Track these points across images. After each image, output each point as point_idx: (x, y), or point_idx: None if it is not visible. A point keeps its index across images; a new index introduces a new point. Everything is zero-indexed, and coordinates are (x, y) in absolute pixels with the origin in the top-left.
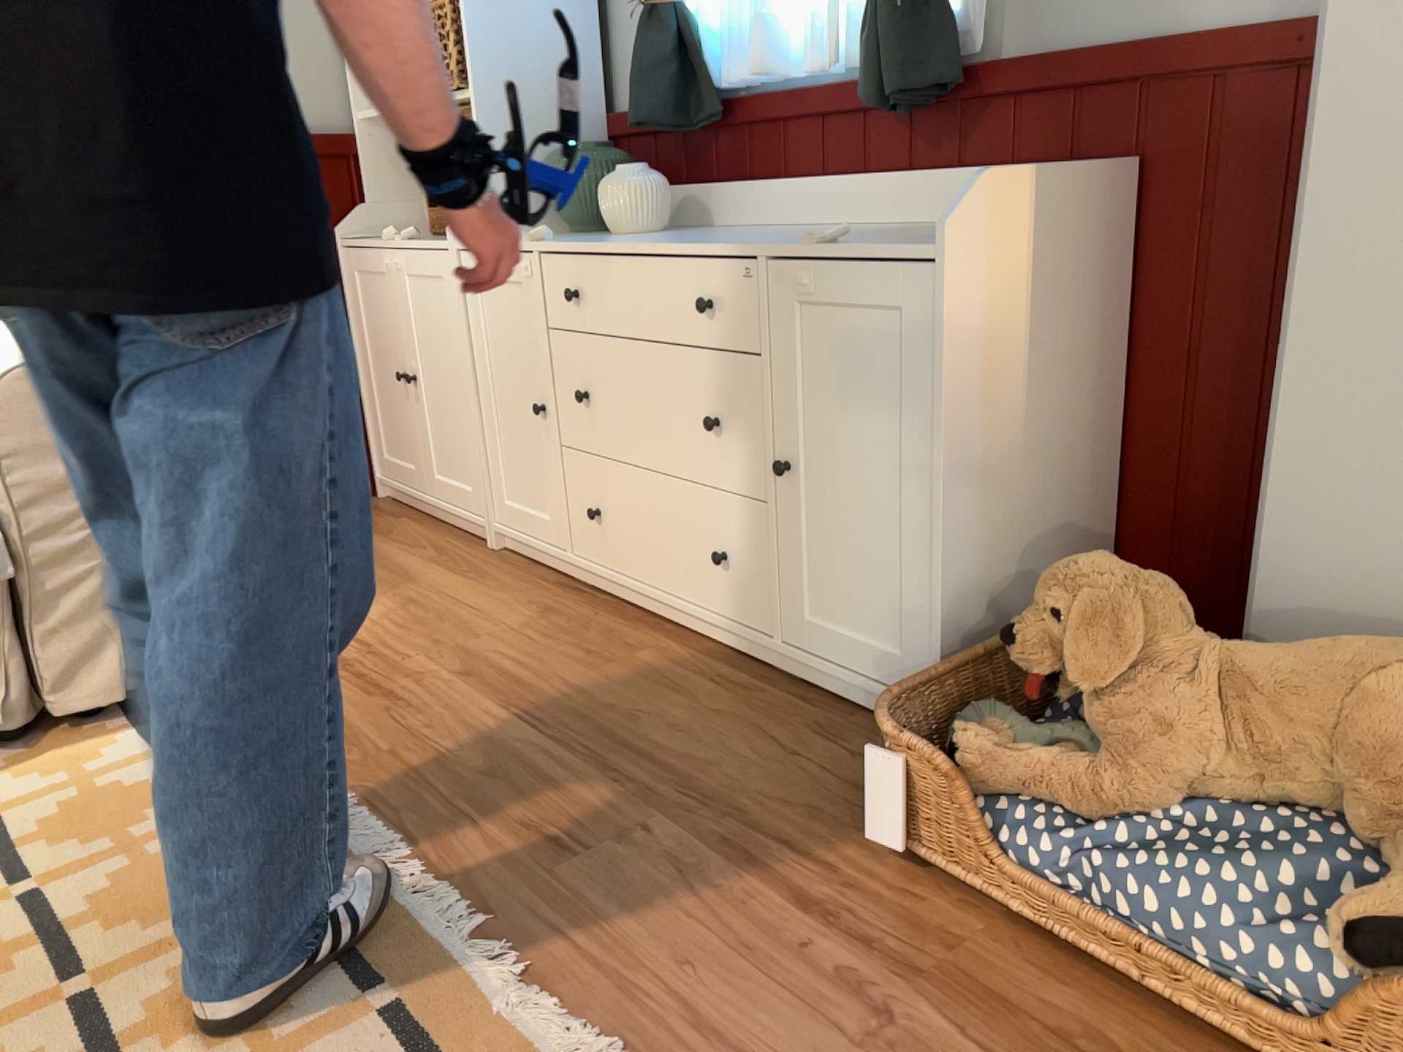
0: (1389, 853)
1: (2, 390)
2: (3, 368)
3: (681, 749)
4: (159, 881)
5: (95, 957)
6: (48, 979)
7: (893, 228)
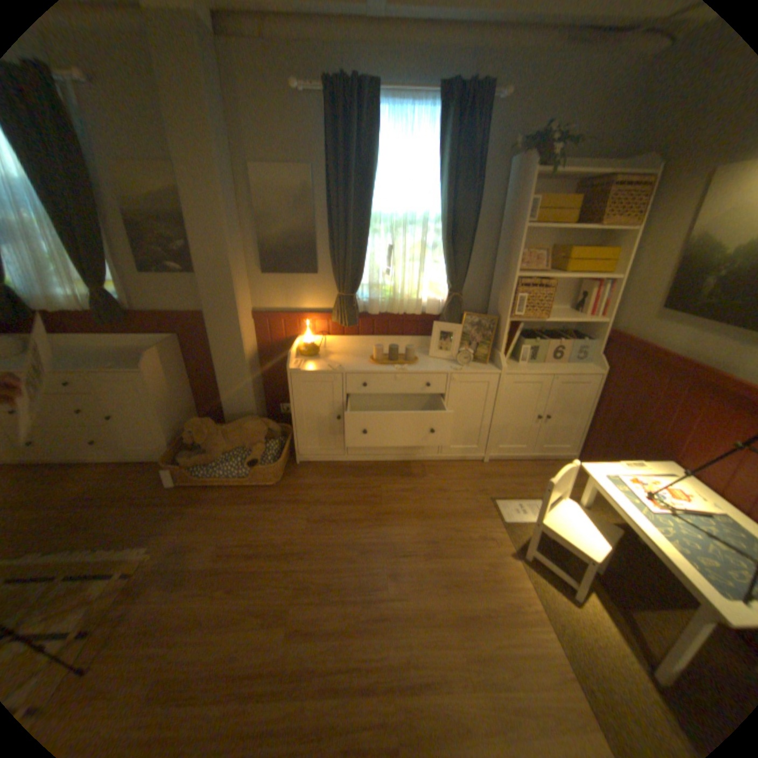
0: (251, 450)
1: None
2: None
3: (104, 493)
4: None
5: None
6: None
7: (115, 349)
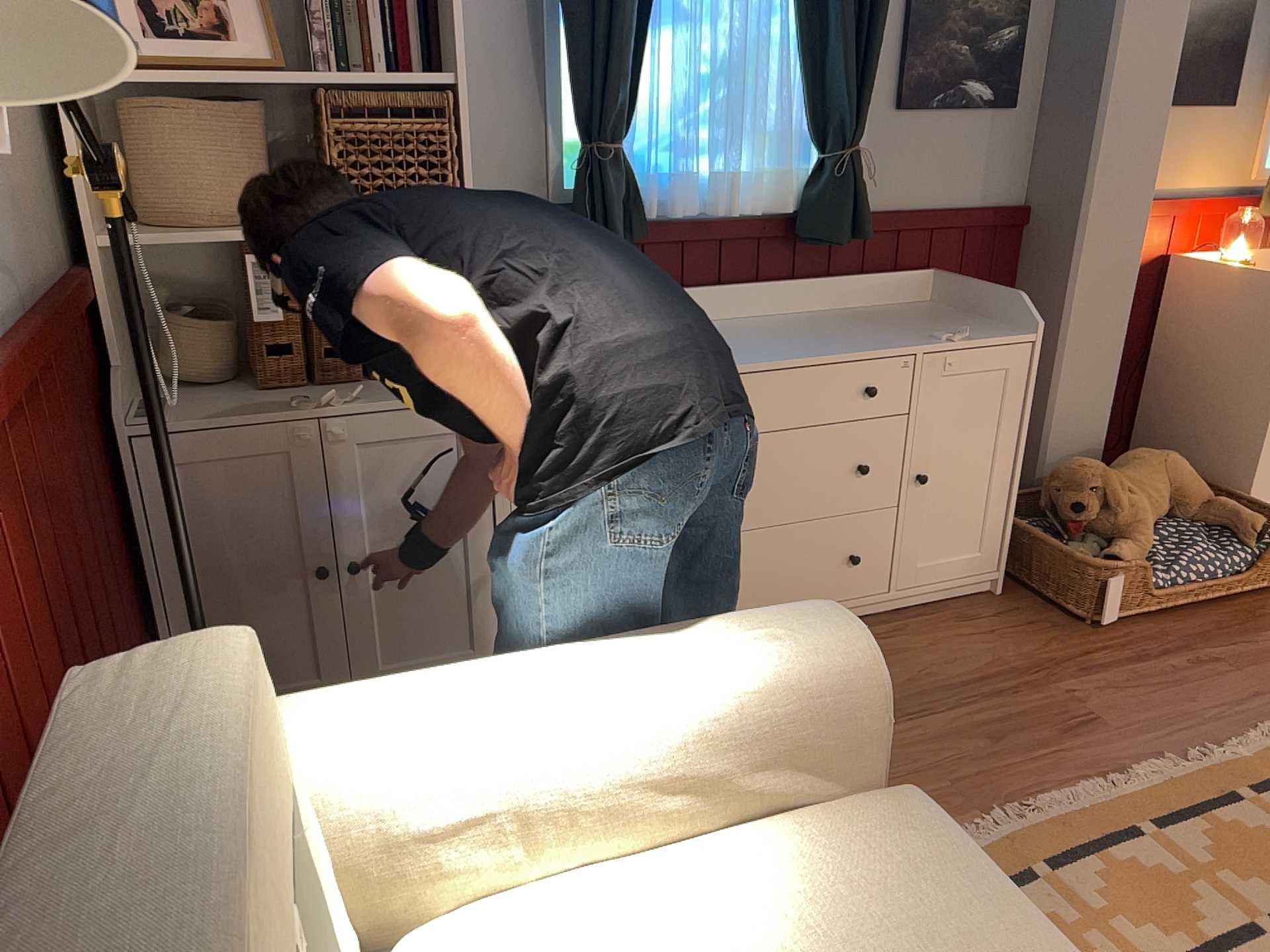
0: (1199, 517)
1: (869, 671)
2: (830, 656)
3: (977, 664)
4: (1141, 899)
5: (1234, 924)
6: (1262, 947)
7: (819, 315)
